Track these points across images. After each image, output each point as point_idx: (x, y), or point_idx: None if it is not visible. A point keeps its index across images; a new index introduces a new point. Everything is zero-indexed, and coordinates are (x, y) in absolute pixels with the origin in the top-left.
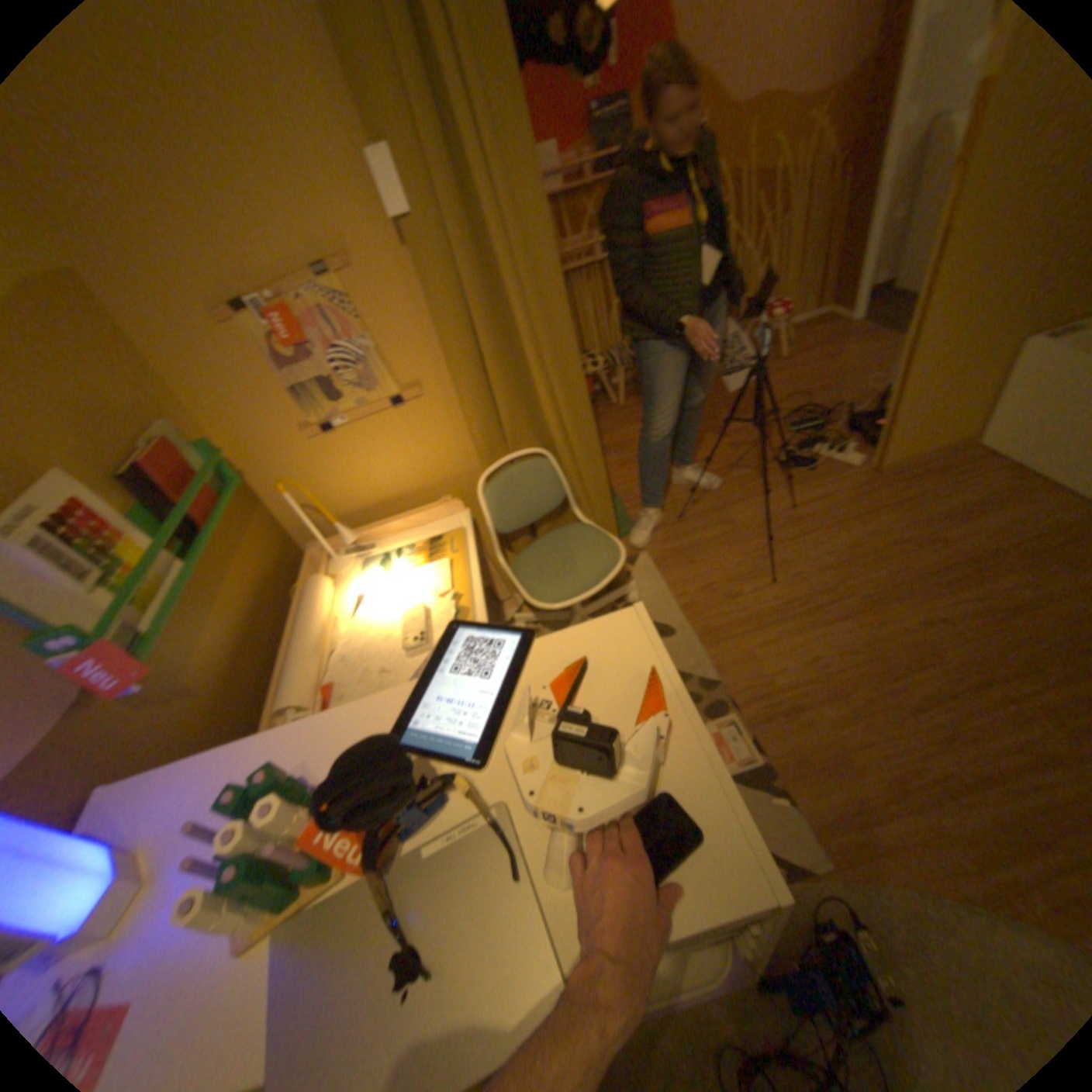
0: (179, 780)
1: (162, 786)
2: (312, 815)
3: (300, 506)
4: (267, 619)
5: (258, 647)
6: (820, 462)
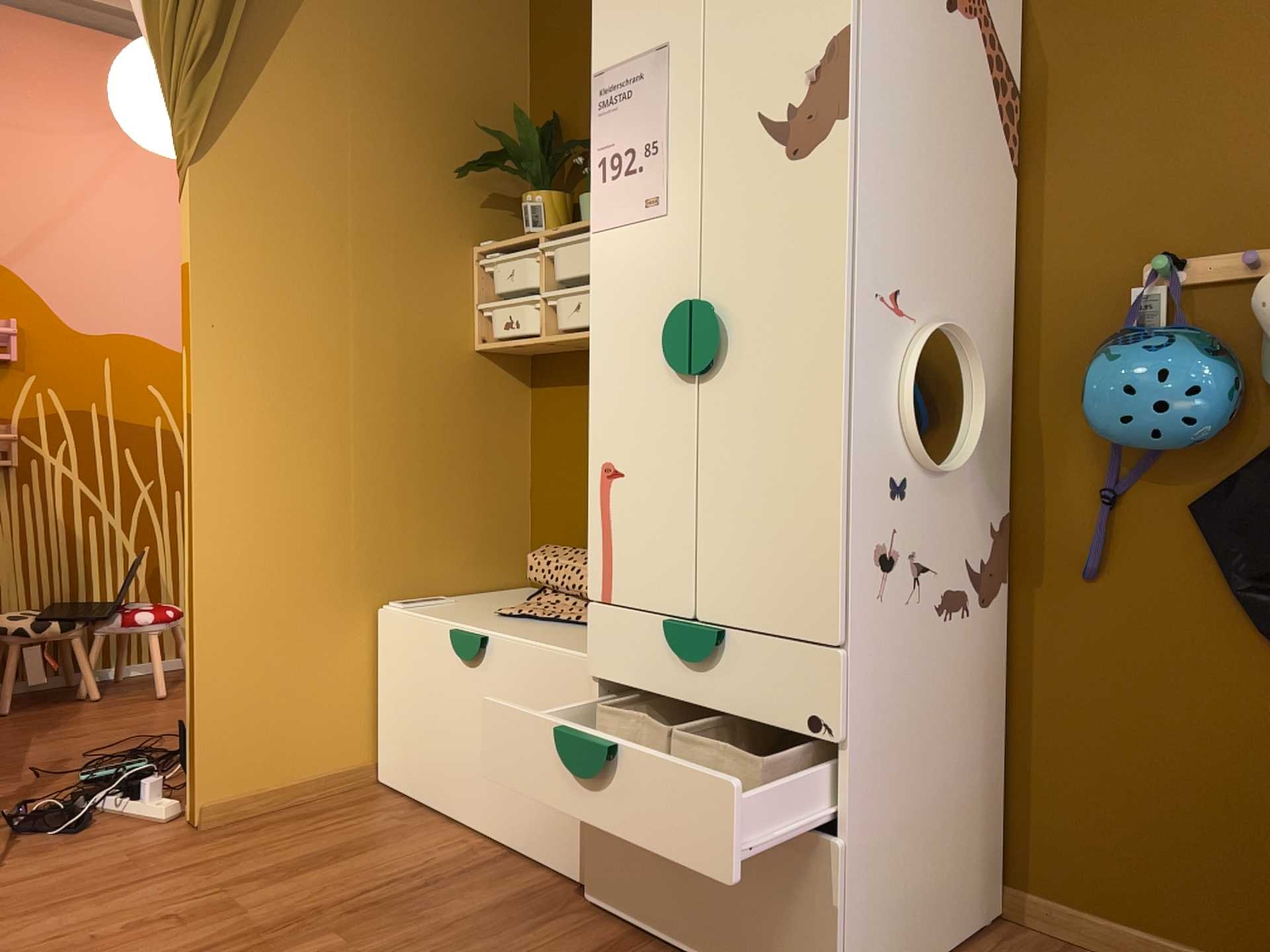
0: None
1: None
2: None
3: None
4: None
5: None
6: (100, 820)
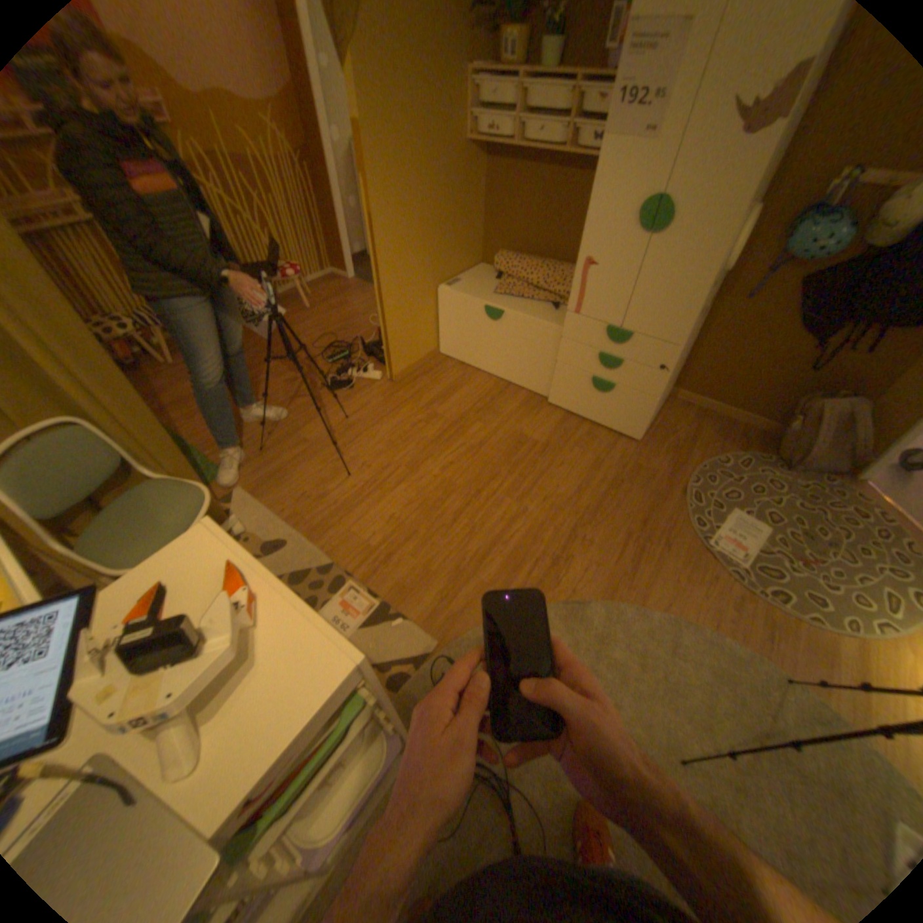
0: None
1: None
2: None
3: None
4: None
5: None
6: (355, 382)
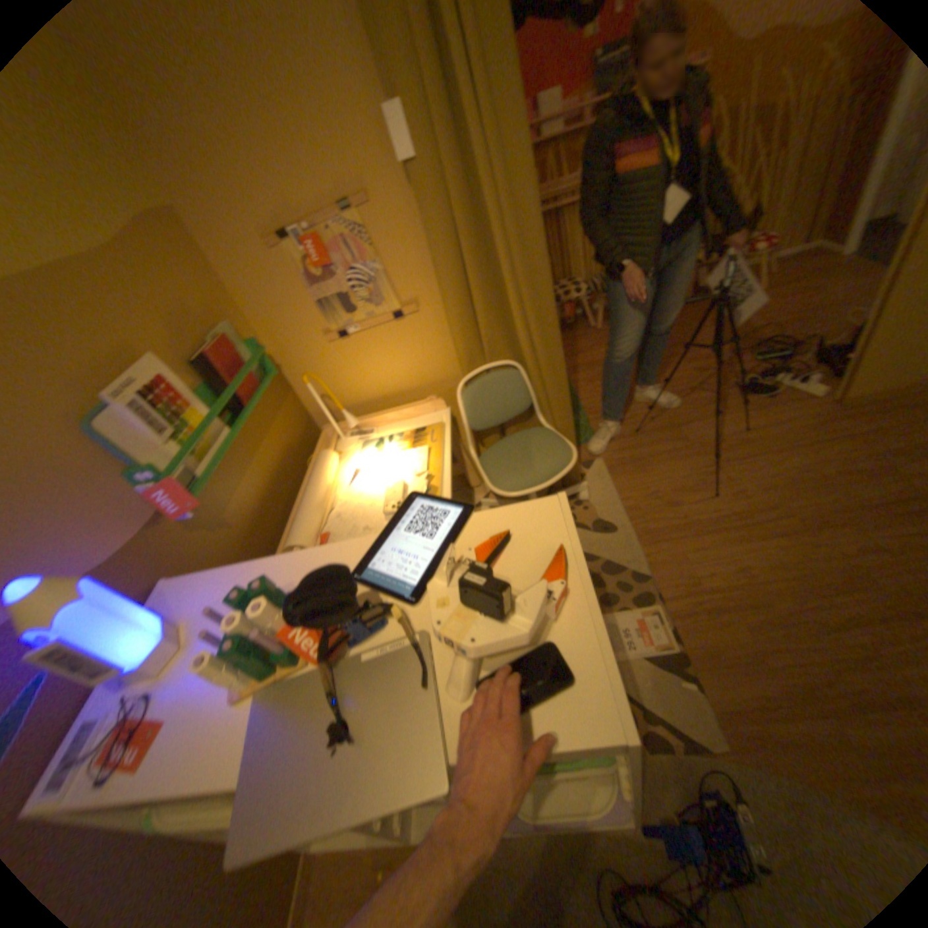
0: (212, 583)
1: (201, 586)
2: (291, 619)
3: (318, 395)
4: (288, 479)
5: (280, 499)
6: (782, 390)
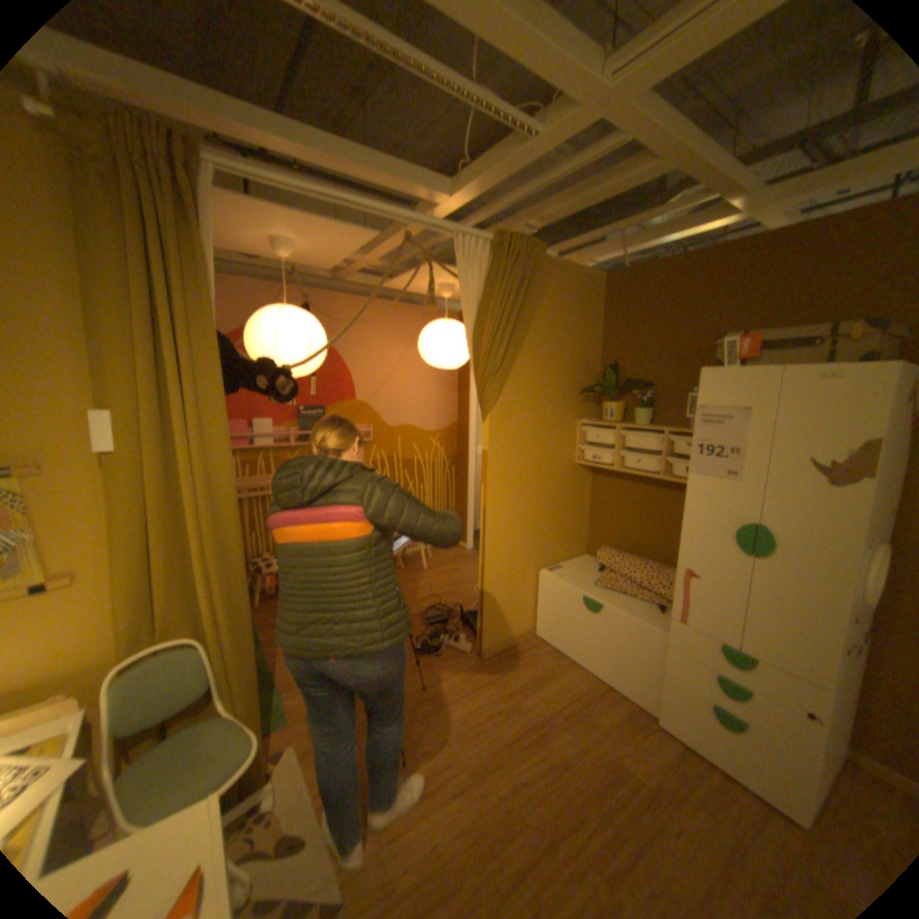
0: None
1: None
2: None
3: None
4: None
5: None
6: (444, 650)
